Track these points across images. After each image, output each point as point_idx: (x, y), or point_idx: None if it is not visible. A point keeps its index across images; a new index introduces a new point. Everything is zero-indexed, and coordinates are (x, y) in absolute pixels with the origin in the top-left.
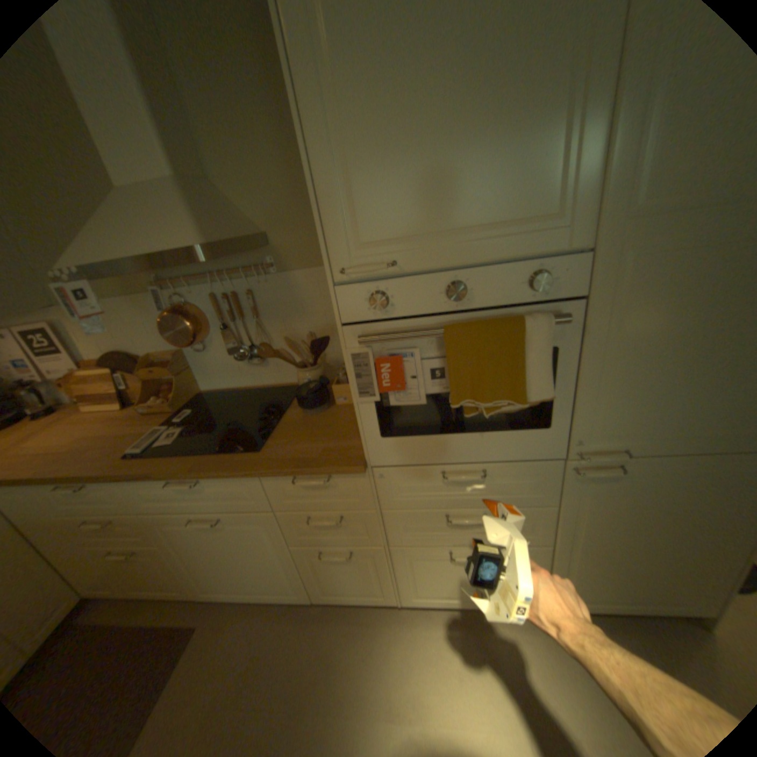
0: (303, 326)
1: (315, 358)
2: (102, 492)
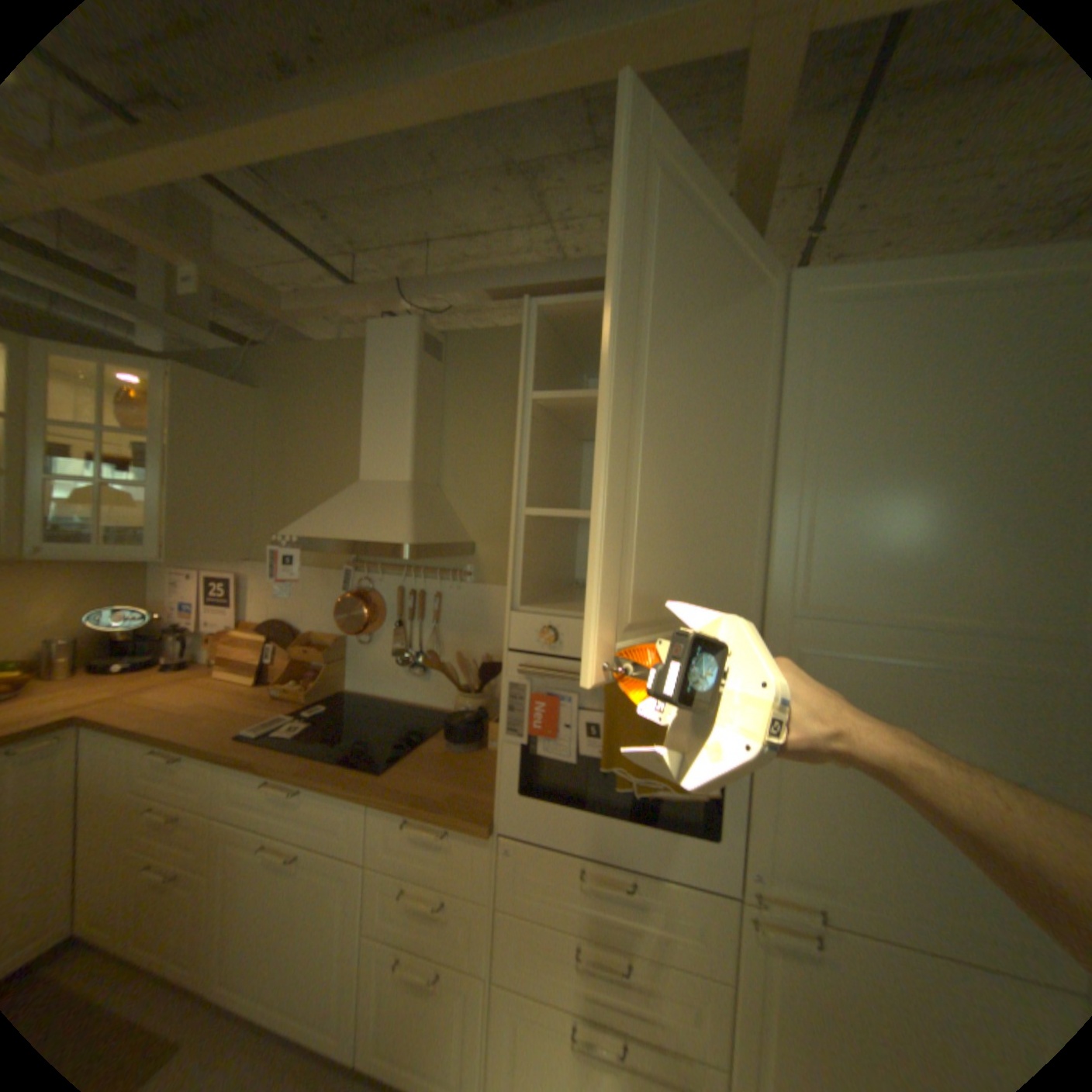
0: (481, 645)
1: (481, 685)
2: (191, 775)
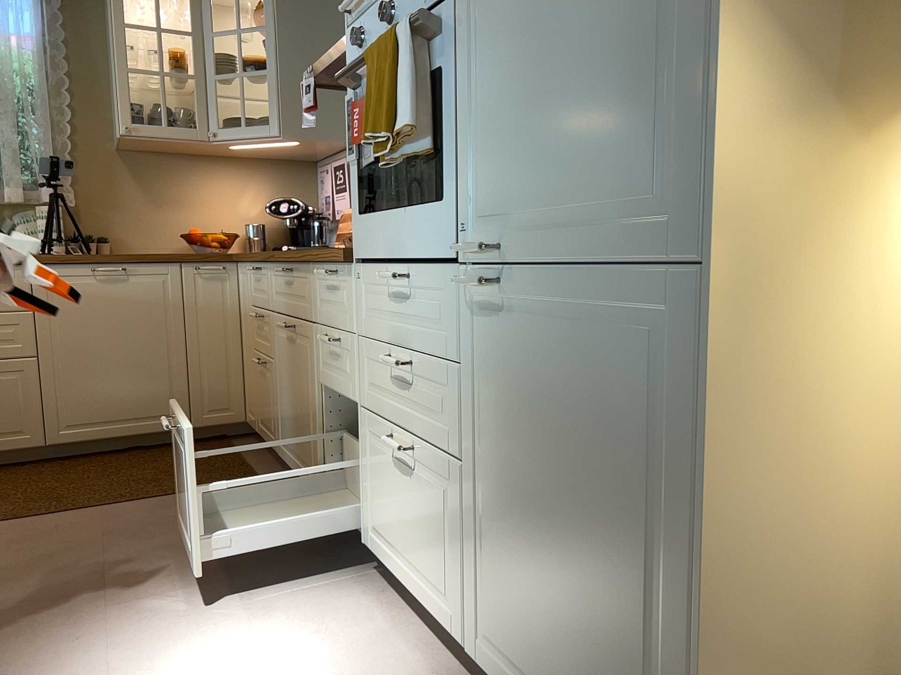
0: None
1: None
2: (265, 278)
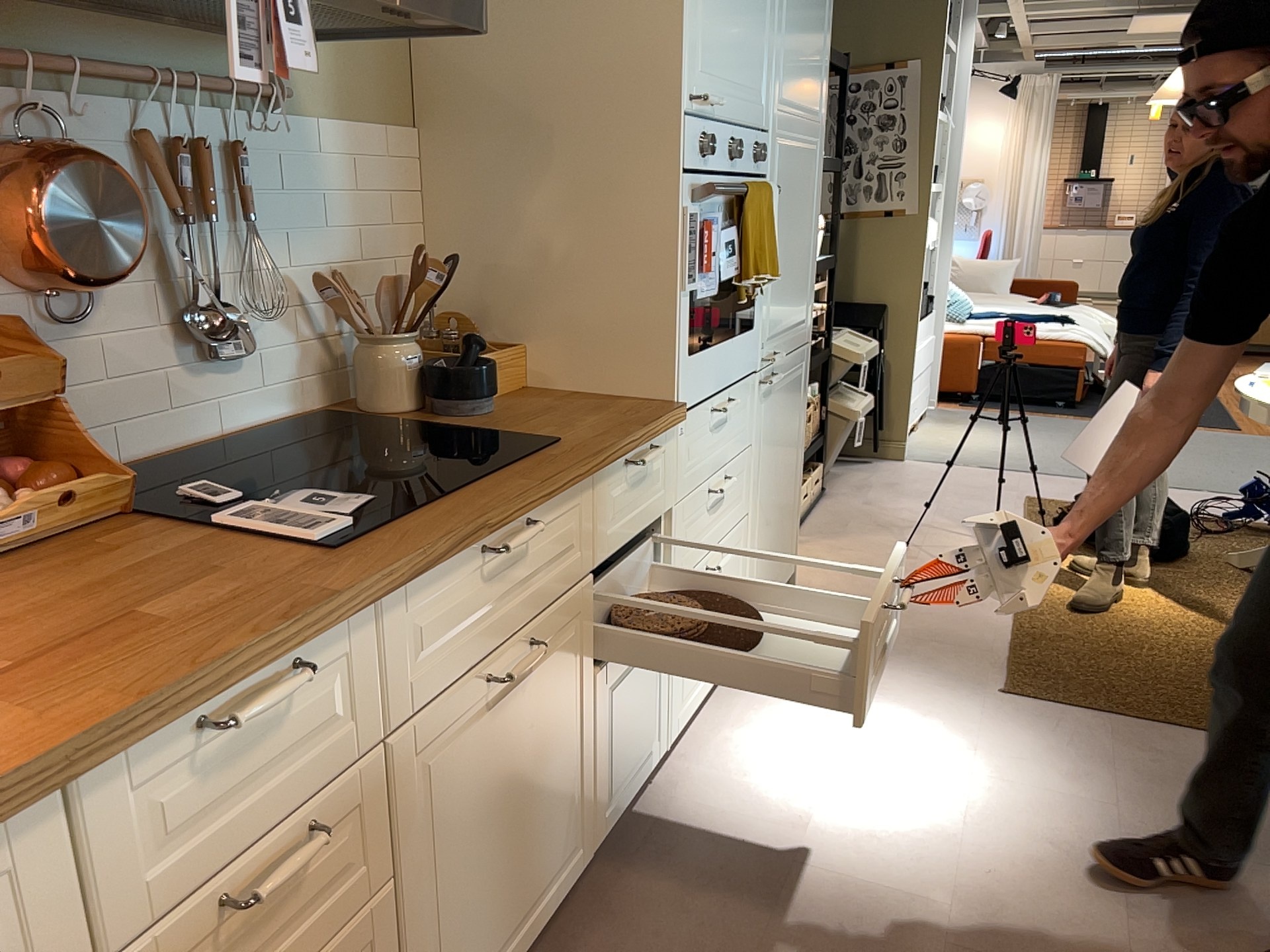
0: (323, 256)
1: (428, 306)
2: (322, 680)
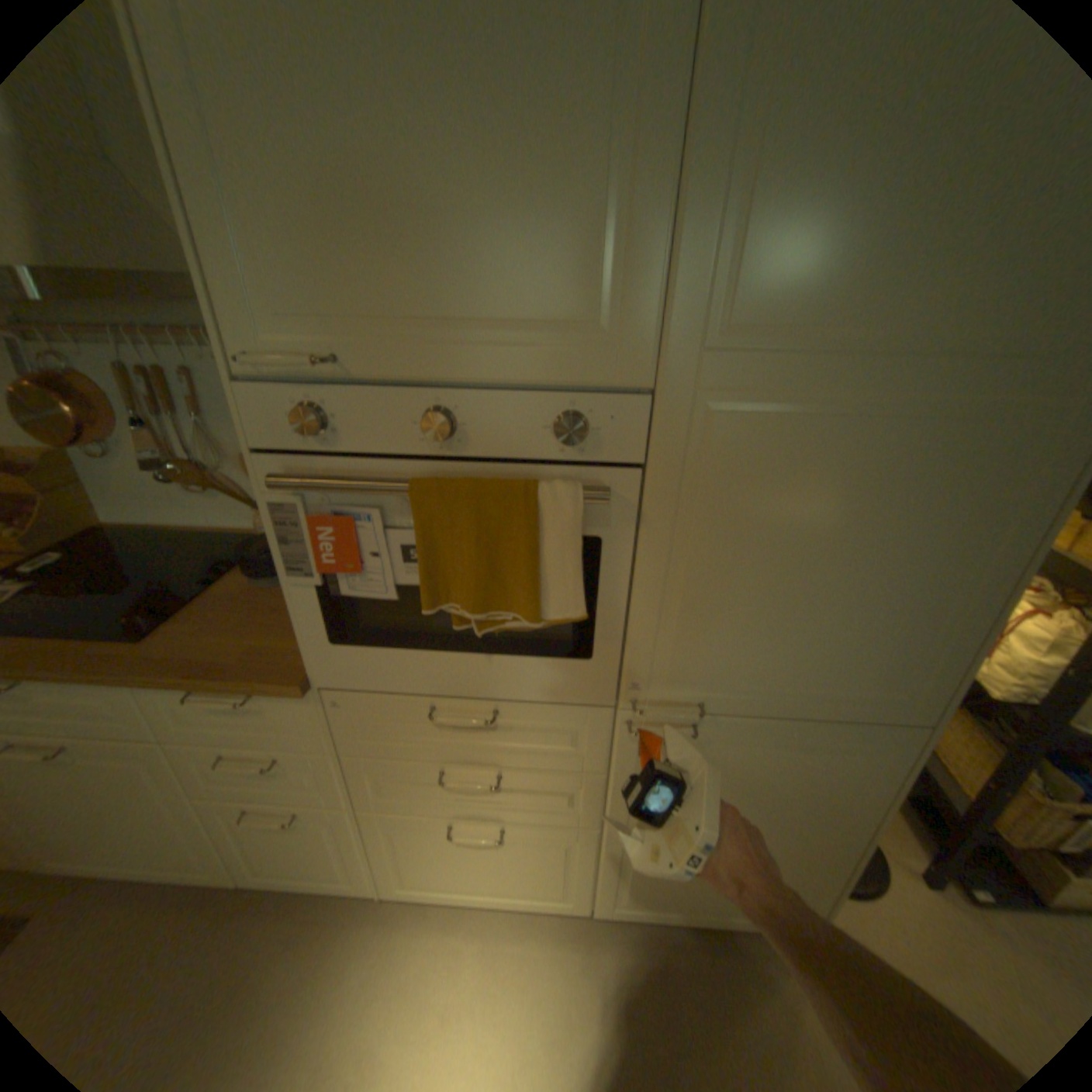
0: None
1: None
2: None
